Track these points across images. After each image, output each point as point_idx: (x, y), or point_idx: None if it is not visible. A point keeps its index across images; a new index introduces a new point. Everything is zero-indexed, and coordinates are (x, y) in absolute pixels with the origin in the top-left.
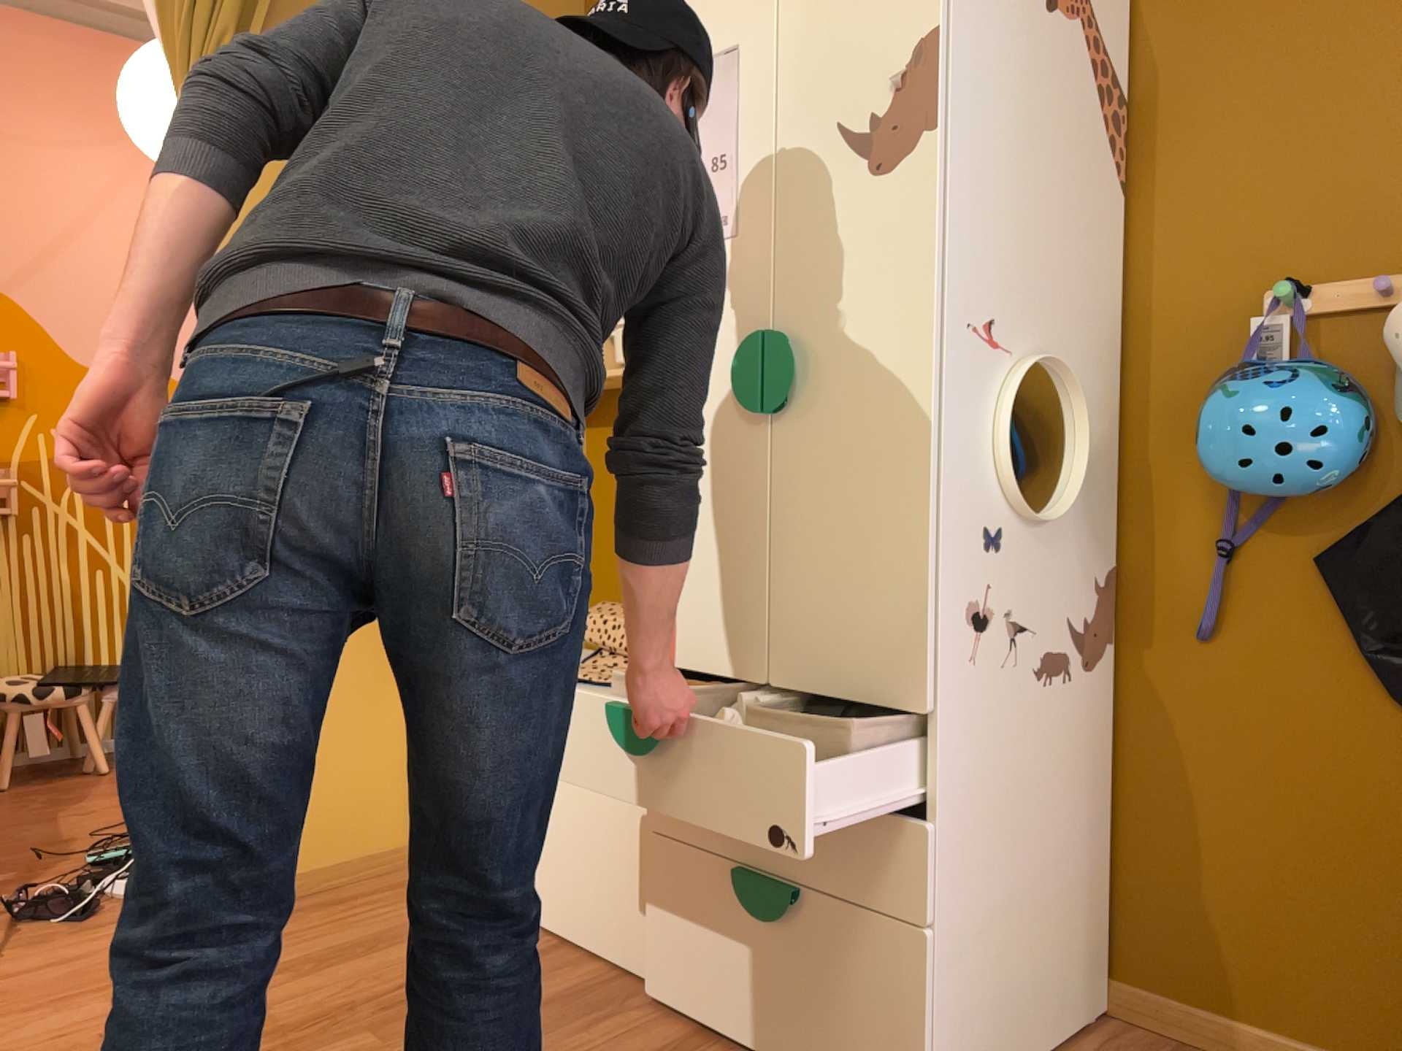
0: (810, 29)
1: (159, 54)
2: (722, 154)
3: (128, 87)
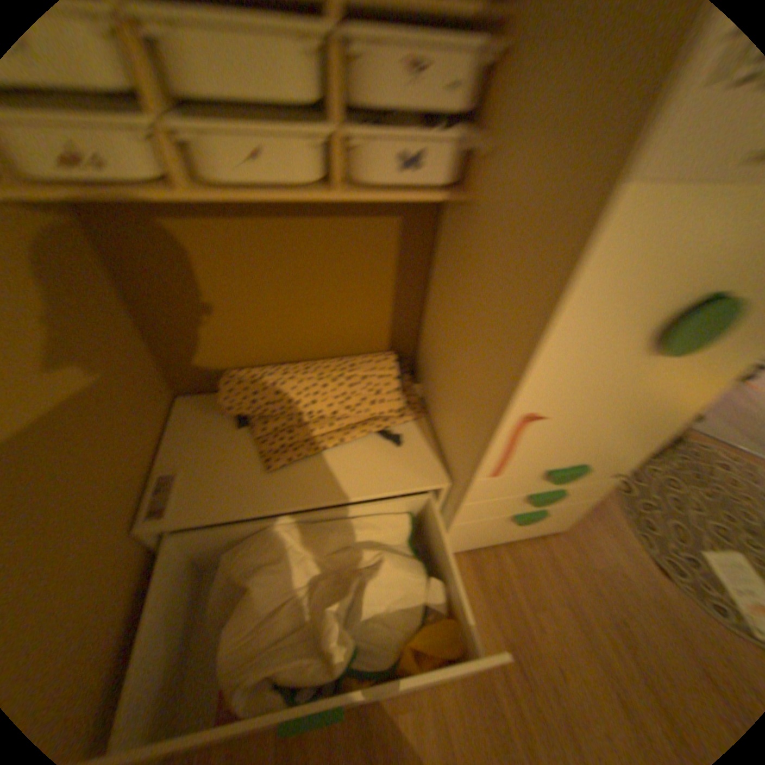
0: None
1: None
2: None
3: None
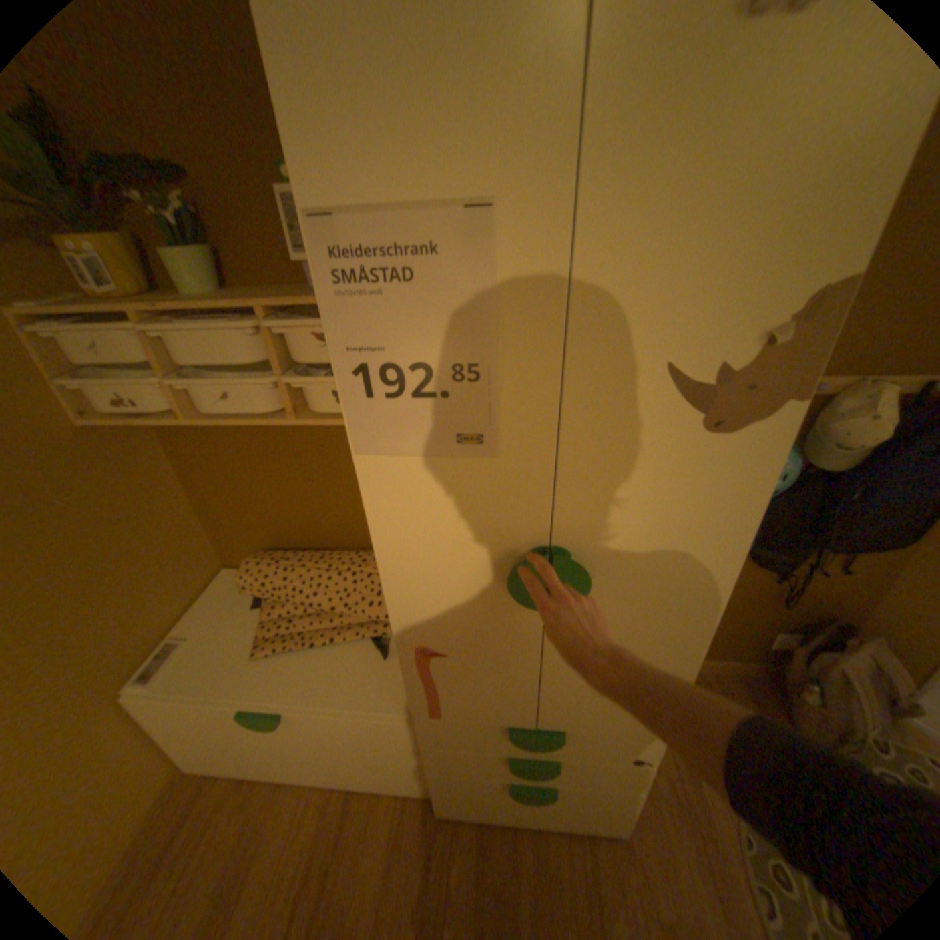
0: (642, 208)
1: None
2: (470, 360)
3: None
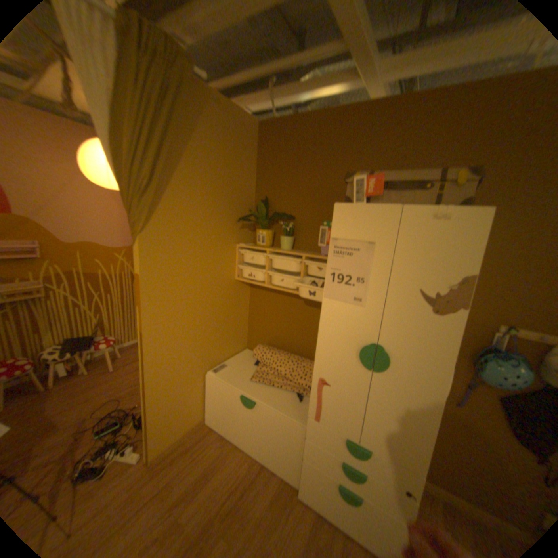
0: (412, 250)
1: (94, 146)
2: (362, 278)
3: (81, 157)
